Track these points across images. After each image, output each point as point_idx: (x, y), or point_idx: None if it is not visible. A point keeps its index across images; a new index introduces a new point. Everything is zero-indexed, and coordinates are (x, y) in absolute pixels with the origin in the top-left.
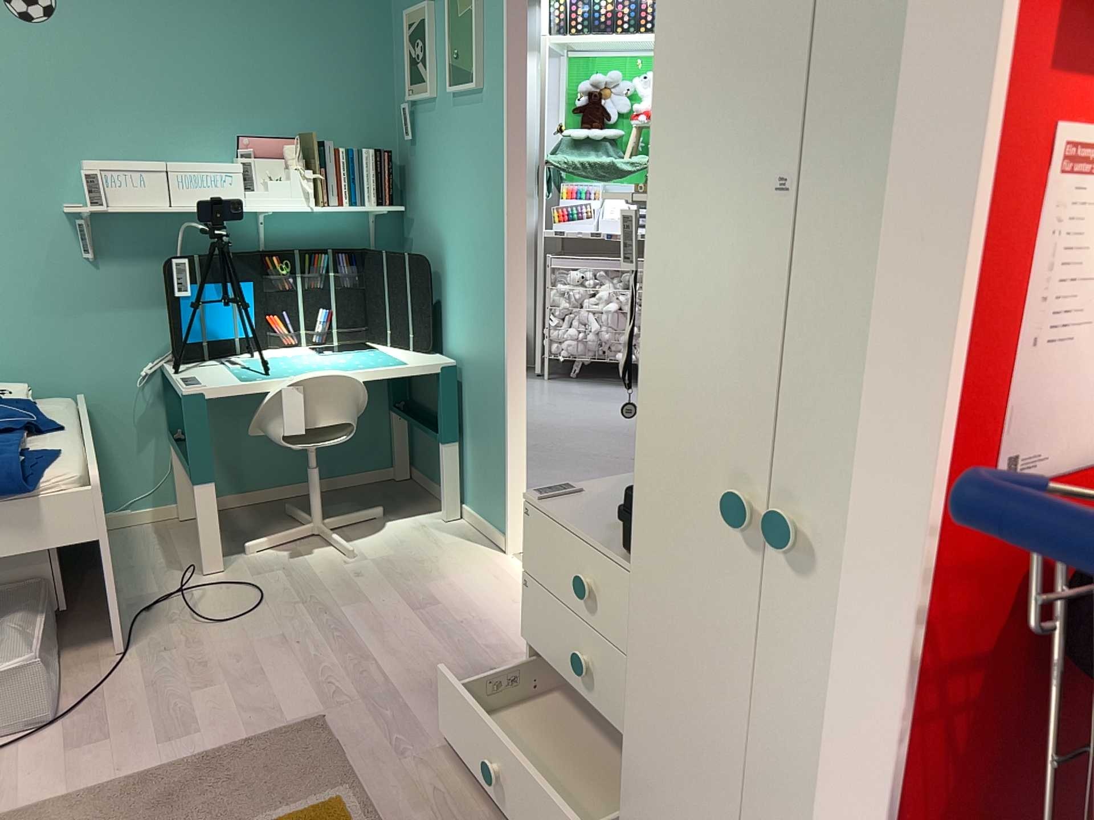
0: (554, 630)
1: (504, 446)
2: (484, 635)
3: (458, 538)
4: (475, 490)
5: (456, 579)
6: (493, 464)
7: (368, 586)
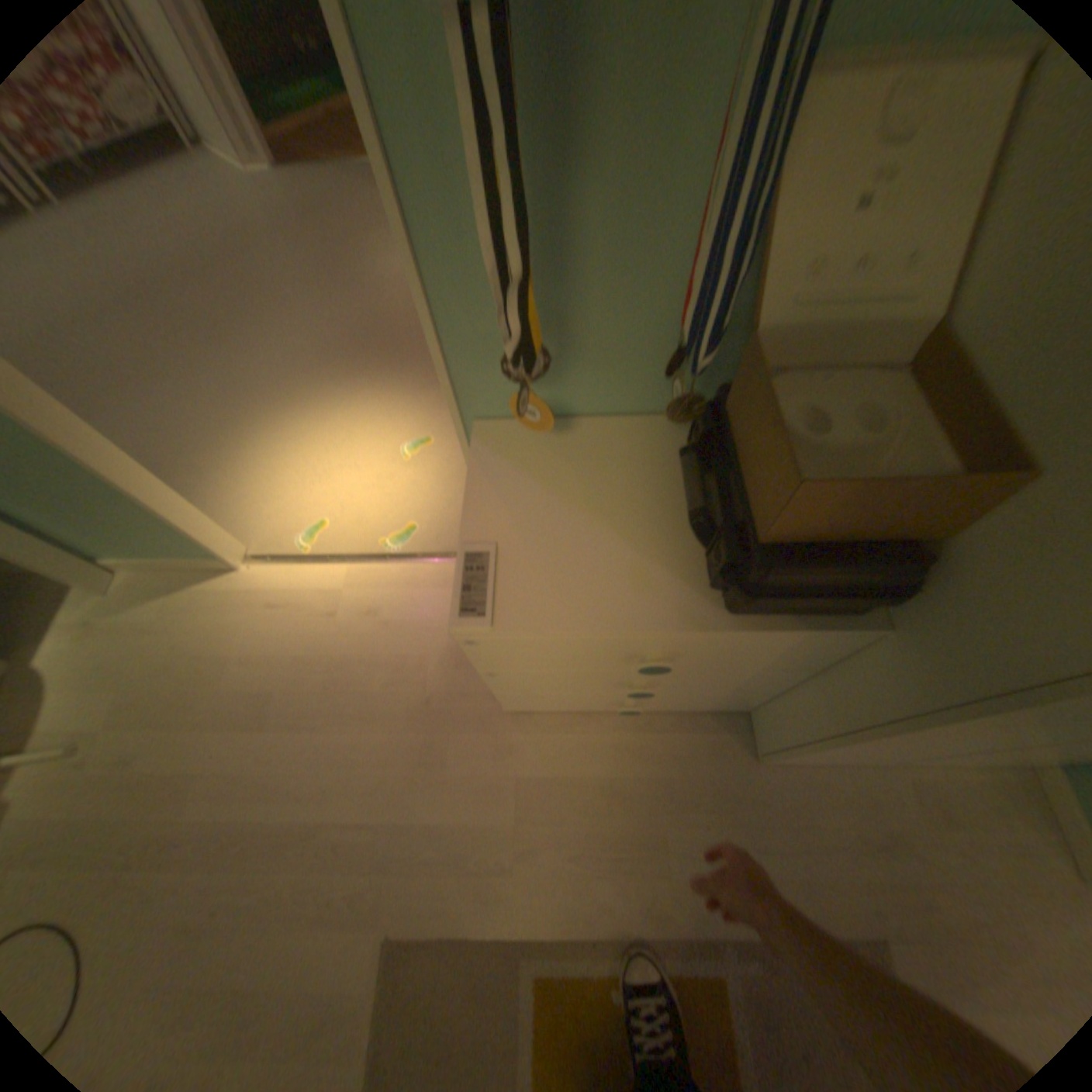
0: (566, 682)
1: (108, 486)
2: (364, 676)
3: (153, 599)
4: (99, 541)
5: (233, 648)
6: (104, 510)
7: (159, 759)
